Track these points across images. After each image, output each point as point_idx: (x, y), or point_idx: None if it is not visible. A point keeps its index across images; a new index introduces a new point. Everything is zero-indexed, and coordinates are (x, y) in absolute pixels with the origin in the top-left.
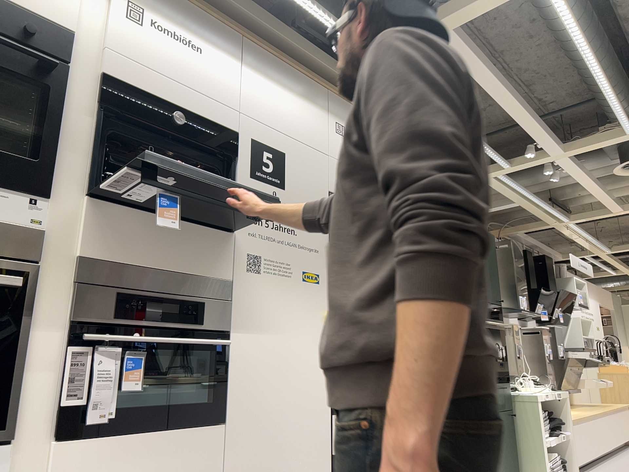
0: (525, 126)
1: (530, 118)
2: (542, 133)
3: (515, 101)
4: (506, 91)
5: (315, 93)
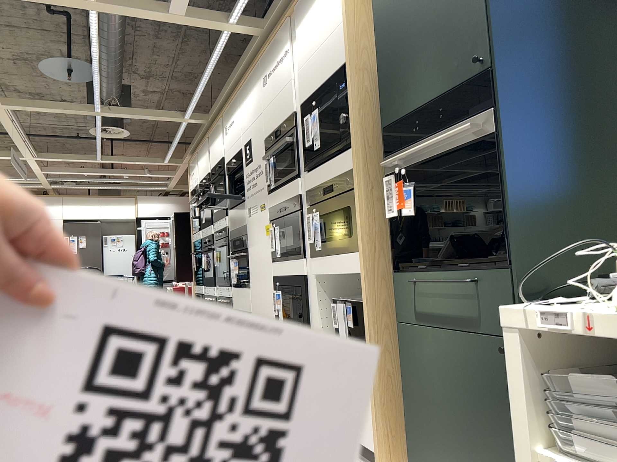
0: None
1: None
2: None
3: None
4: None
5: (255, 76)
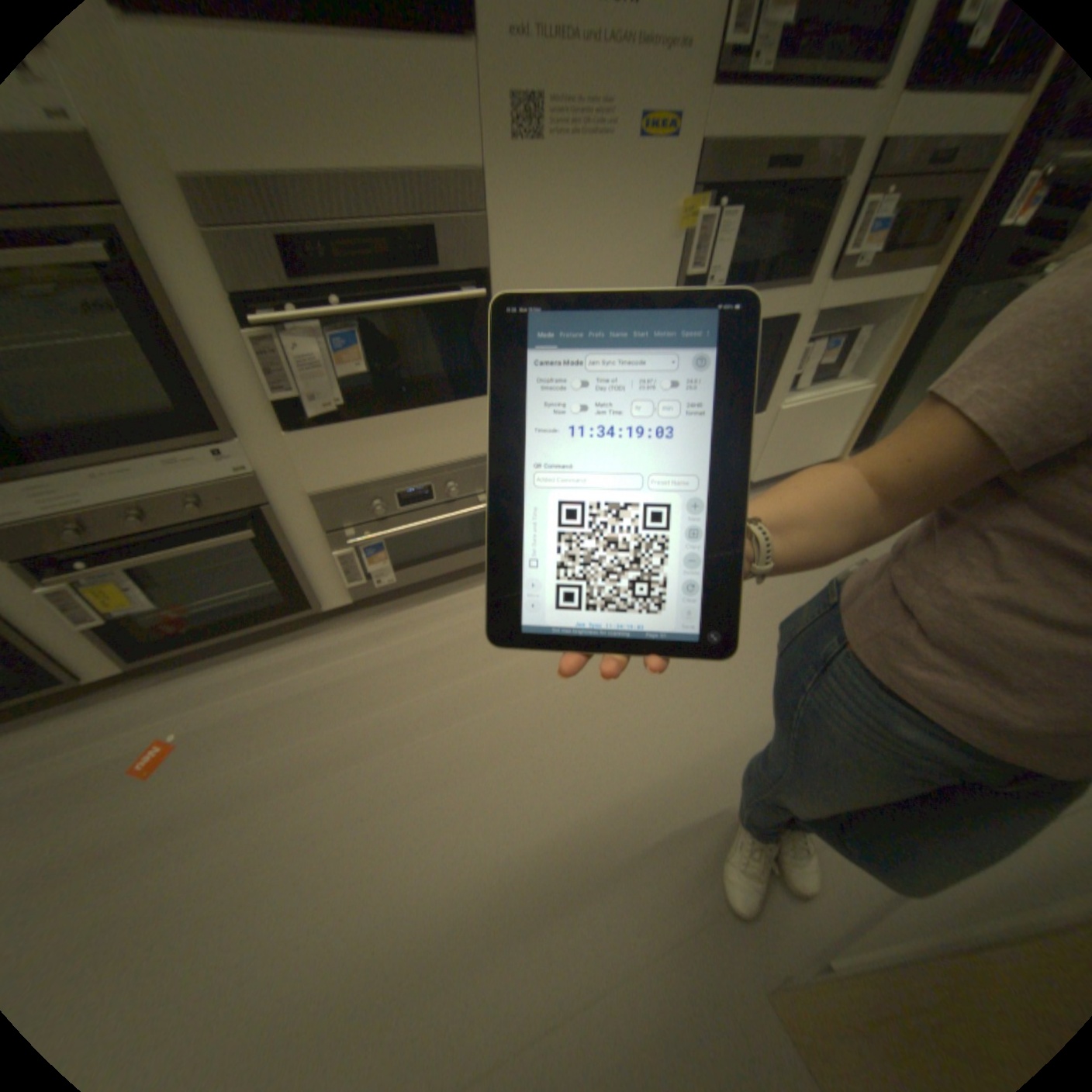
0: None
1: None
2: None
3: None
4: None
5: None
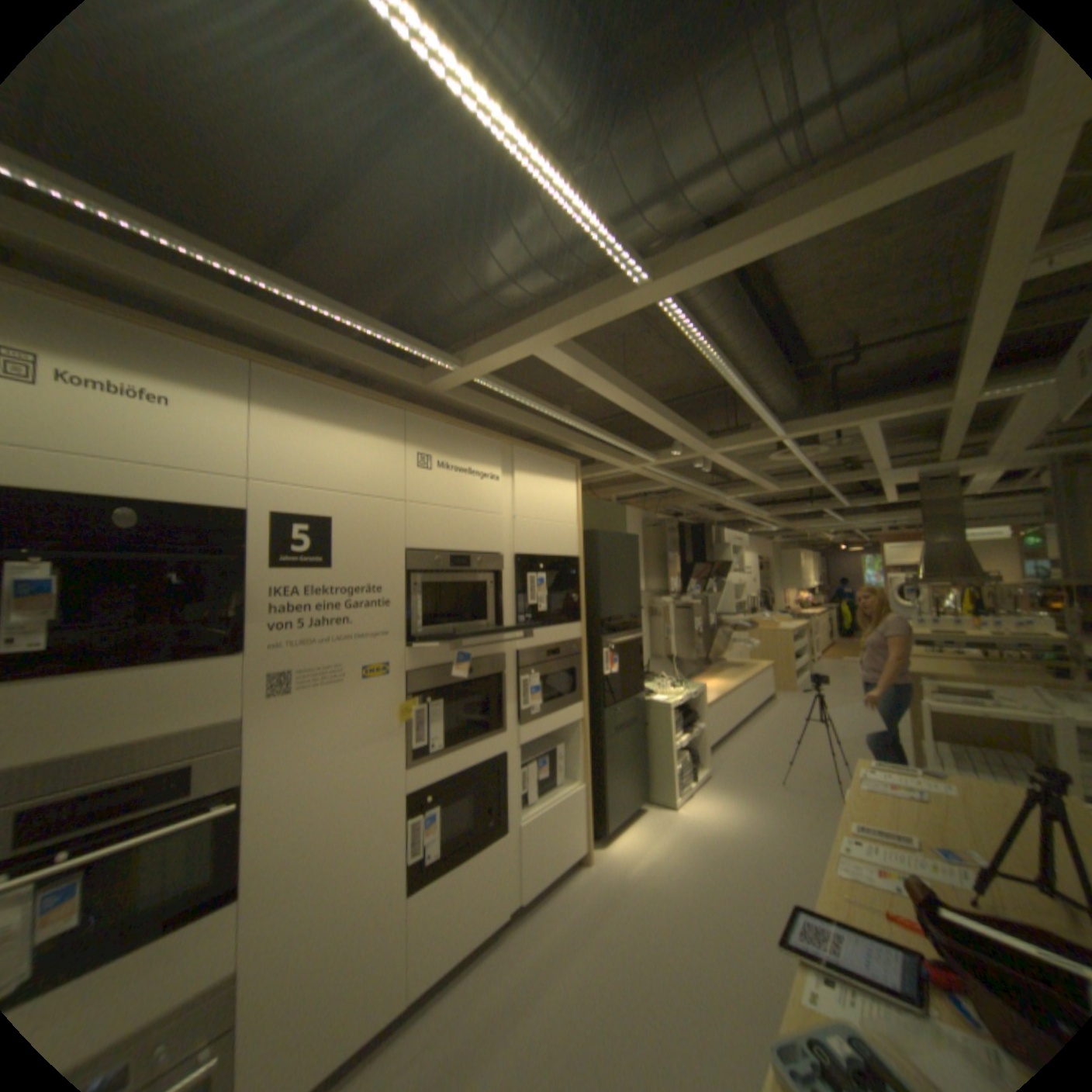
0: (668, 431)
1: (672, 425)
2: (688, 437)
3: (651, 411)
4: (638, 403)
5: (382, 422)
